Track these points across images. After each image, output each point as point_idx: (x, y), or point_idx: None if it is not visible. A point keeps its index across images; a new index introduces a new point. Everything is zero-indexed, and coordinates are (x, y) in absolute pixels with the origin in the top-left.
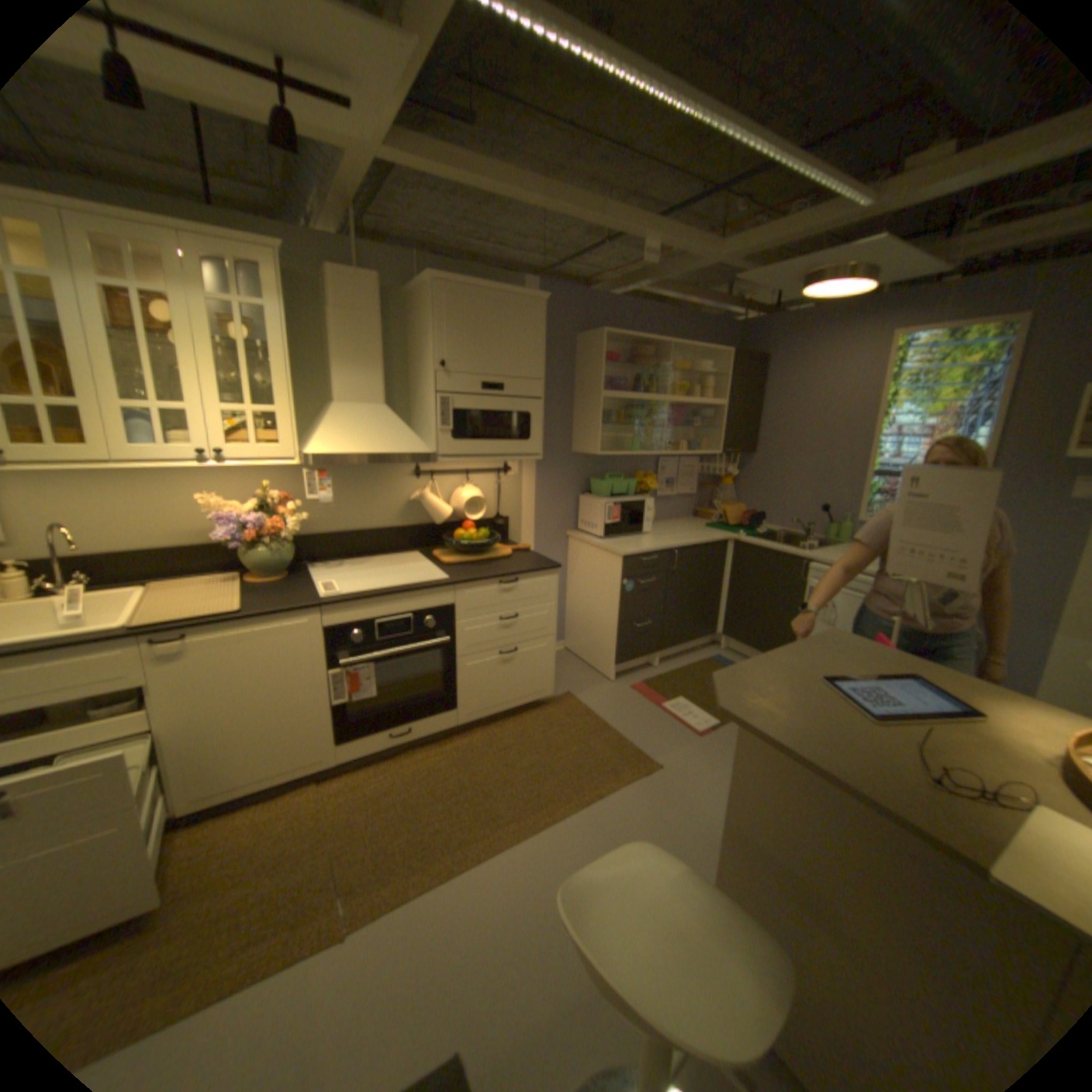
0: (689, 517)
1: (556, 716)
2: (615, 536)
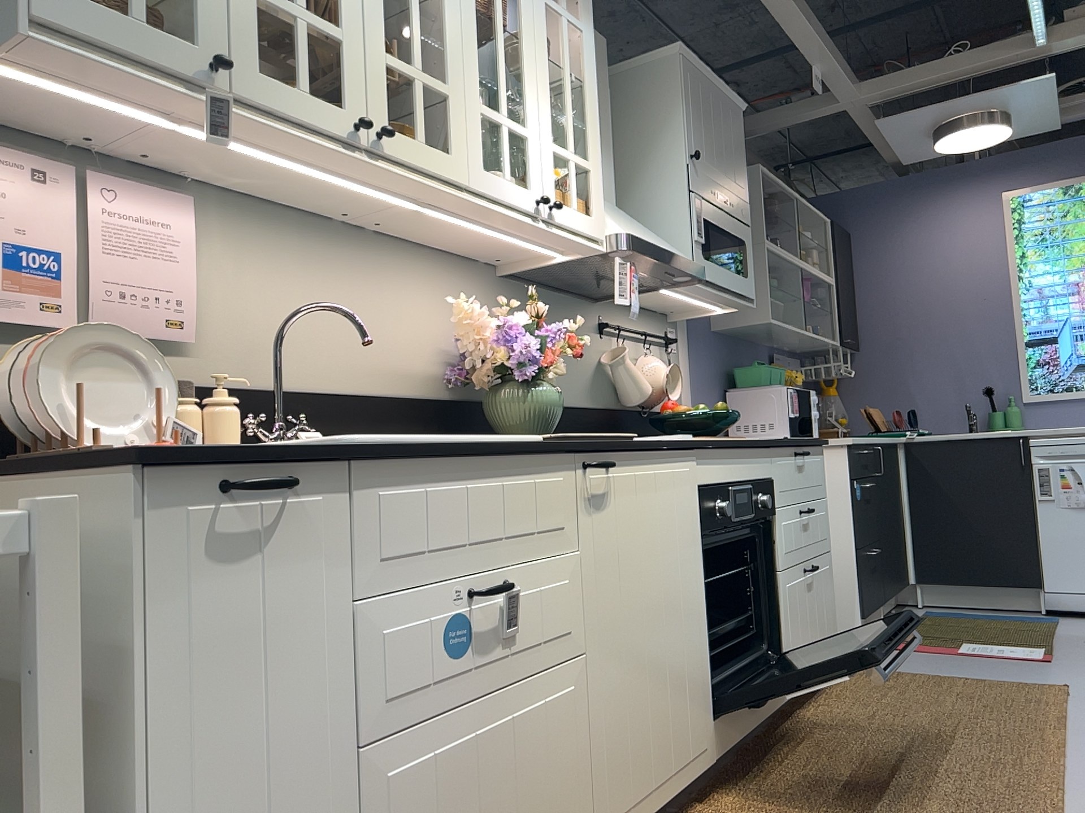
0: None
1: (864, 681)
2: None
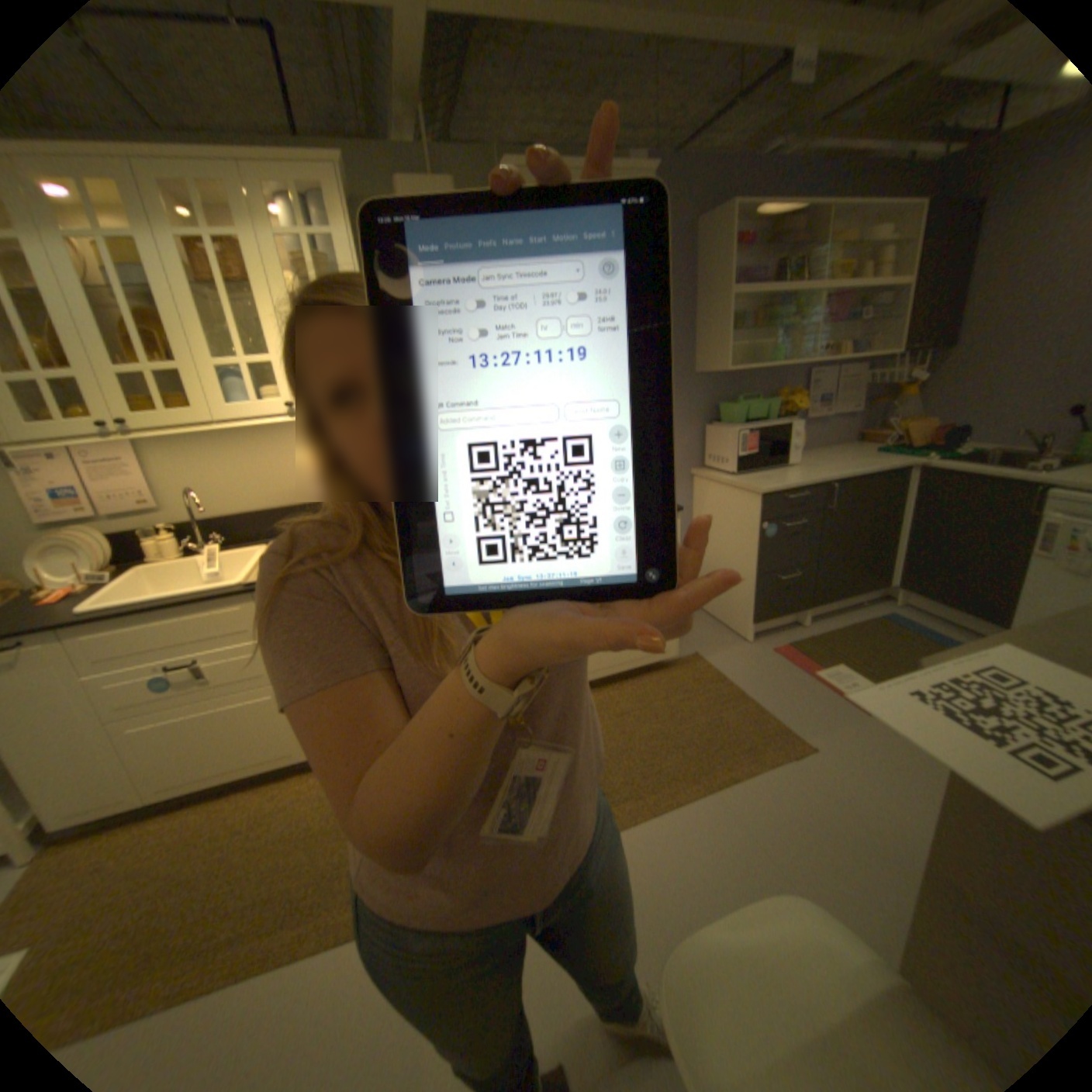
0: (852, 442)
1: (681, 680)
2: (752, 471)
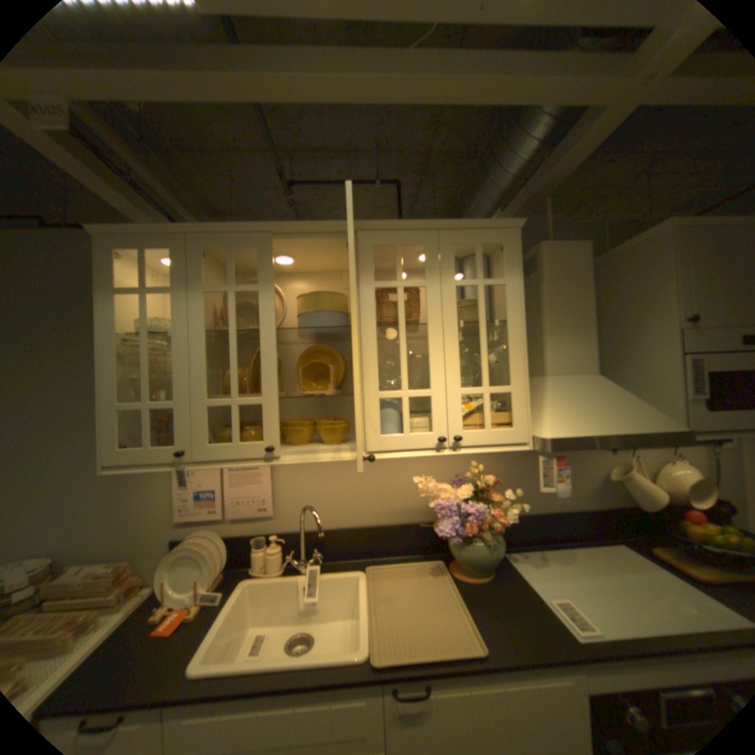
0: None
1: None
2: None
